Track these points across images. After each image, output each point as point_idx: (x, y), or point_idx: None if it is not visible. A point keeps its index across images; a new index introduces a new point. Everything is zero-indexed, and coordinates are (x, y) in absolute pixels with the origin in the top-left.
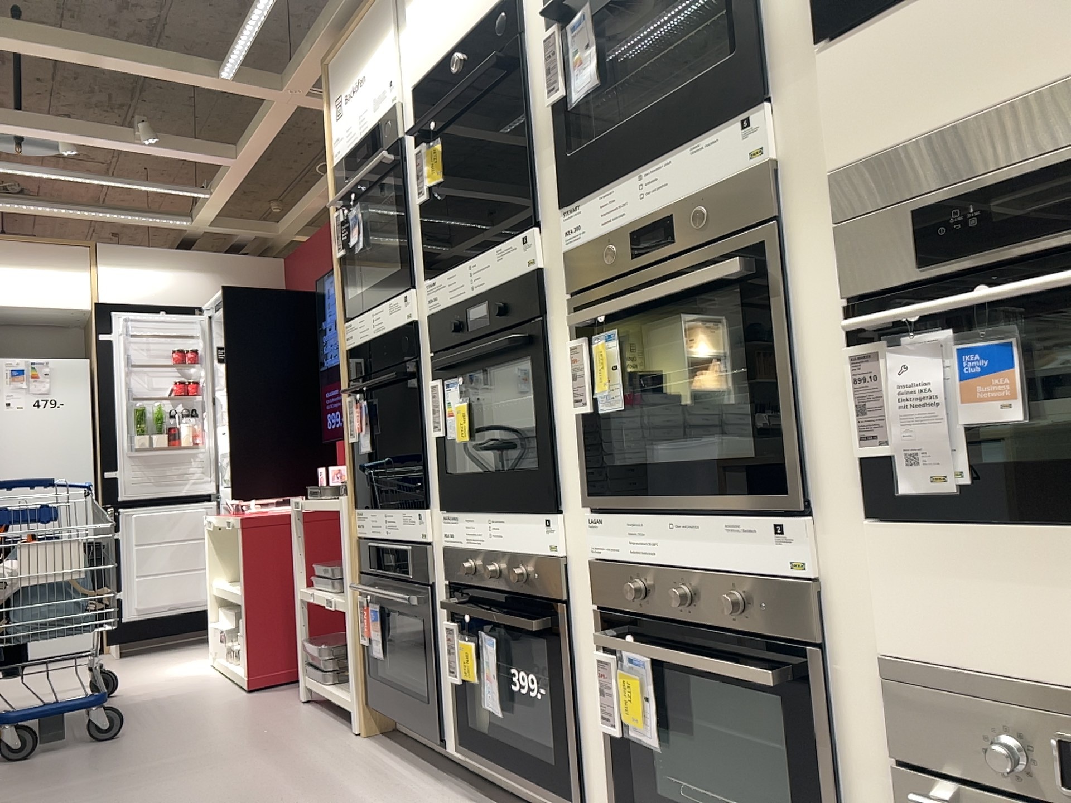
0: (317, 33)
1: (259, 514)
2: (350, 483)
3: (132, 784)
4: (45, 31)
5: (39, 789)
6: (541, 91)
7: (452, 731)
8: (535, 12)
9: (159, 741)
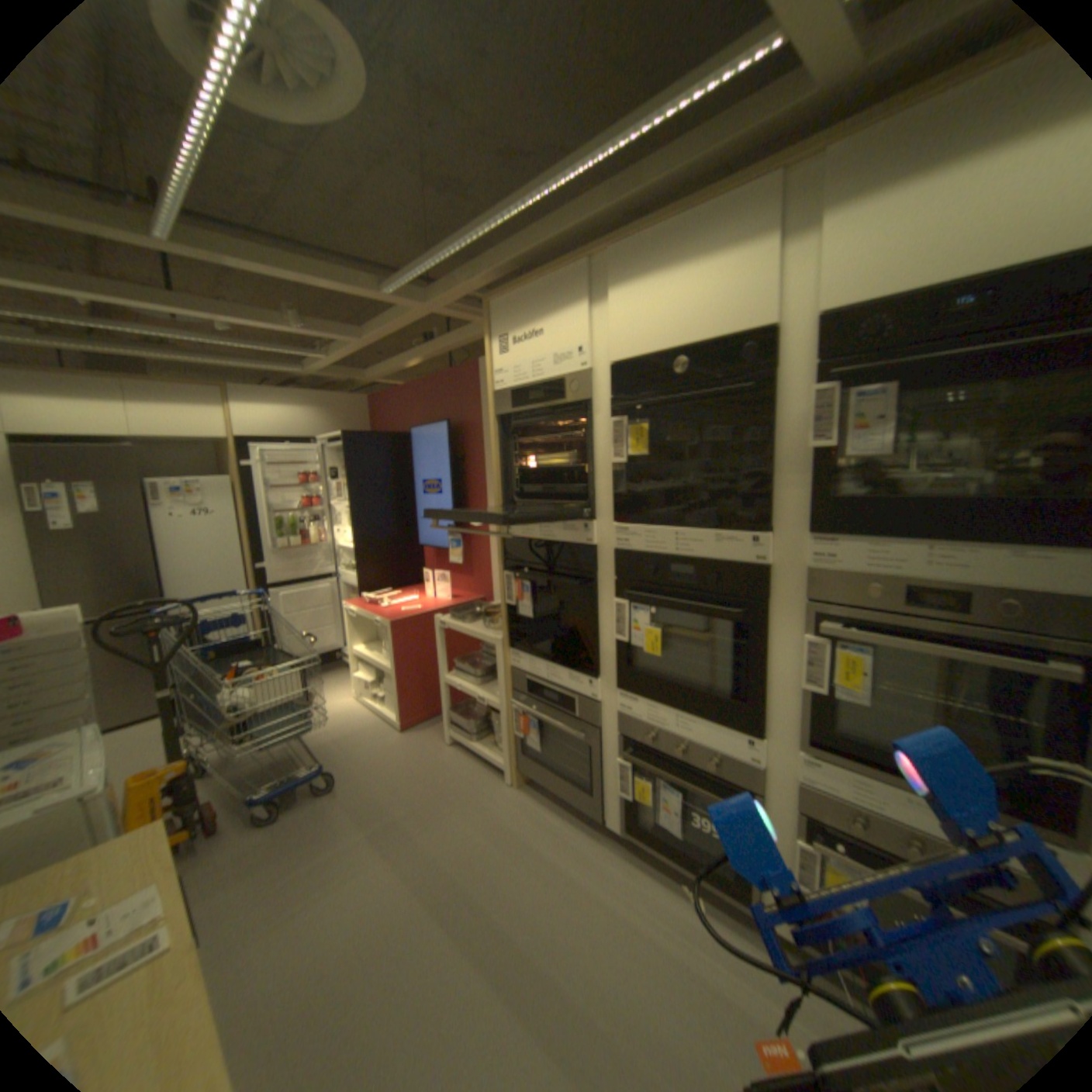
0: (475, 269)
1: (397, 618)
2: (506, 633)
3: (374, 856)
4: (227, 244)
5: (302, 866)
6: (794, 426)
7: (613, 821)
8: (796, 353)
9: (365, 798)
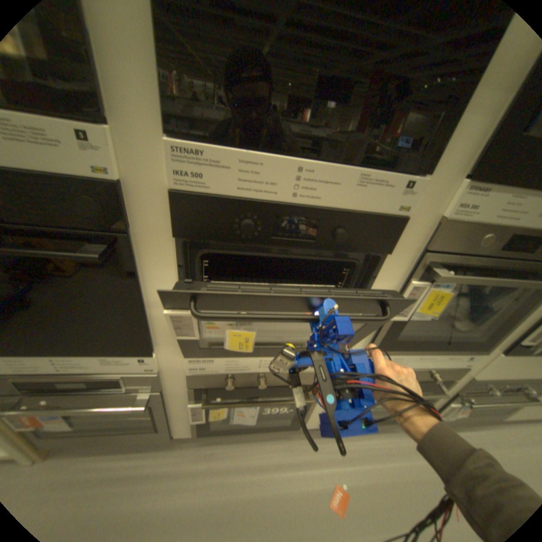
0: None
1: None
2: None
3: None
4: None
5: None
6: None
7: (181, 433)
8: None
9: None
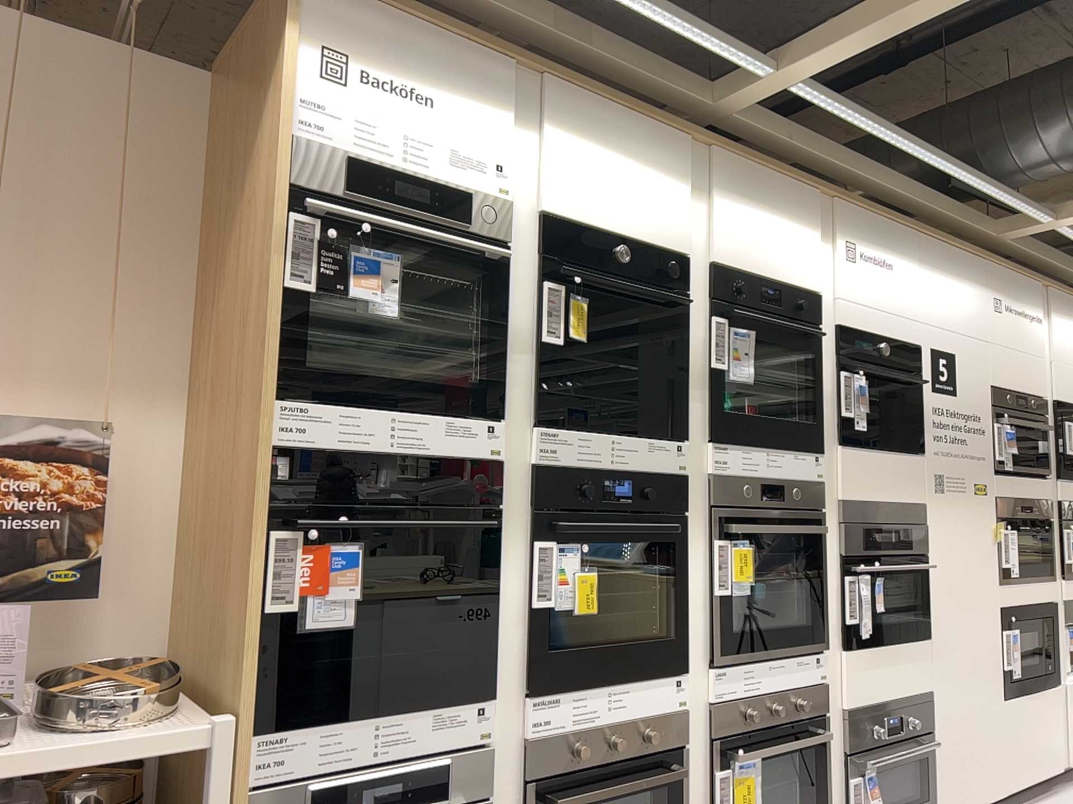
0: None
1: None
2: (255, 685)
3: None
4: None
5: None
6: (698, 346)
7: None
8: (698, 286)
9: None
